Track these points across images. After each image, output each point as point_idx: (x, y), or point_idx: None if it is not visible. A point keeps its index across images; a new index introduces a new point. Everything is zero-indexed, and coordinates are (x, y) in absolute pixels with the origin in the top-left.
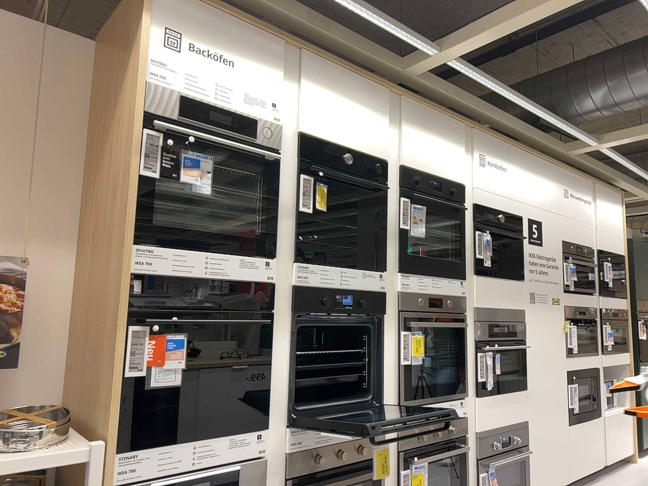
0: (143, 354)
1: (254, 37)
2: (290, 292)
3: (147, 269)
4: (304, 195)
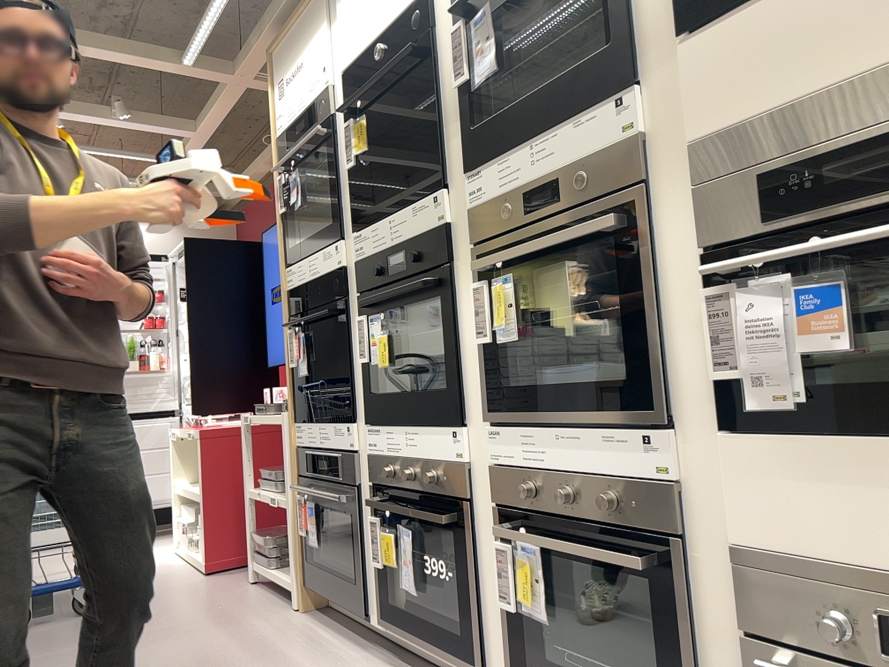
0: (289, 355)
1: (304, 12)
2: (355, 272)
3: (286, 287)
4: (345, 148)
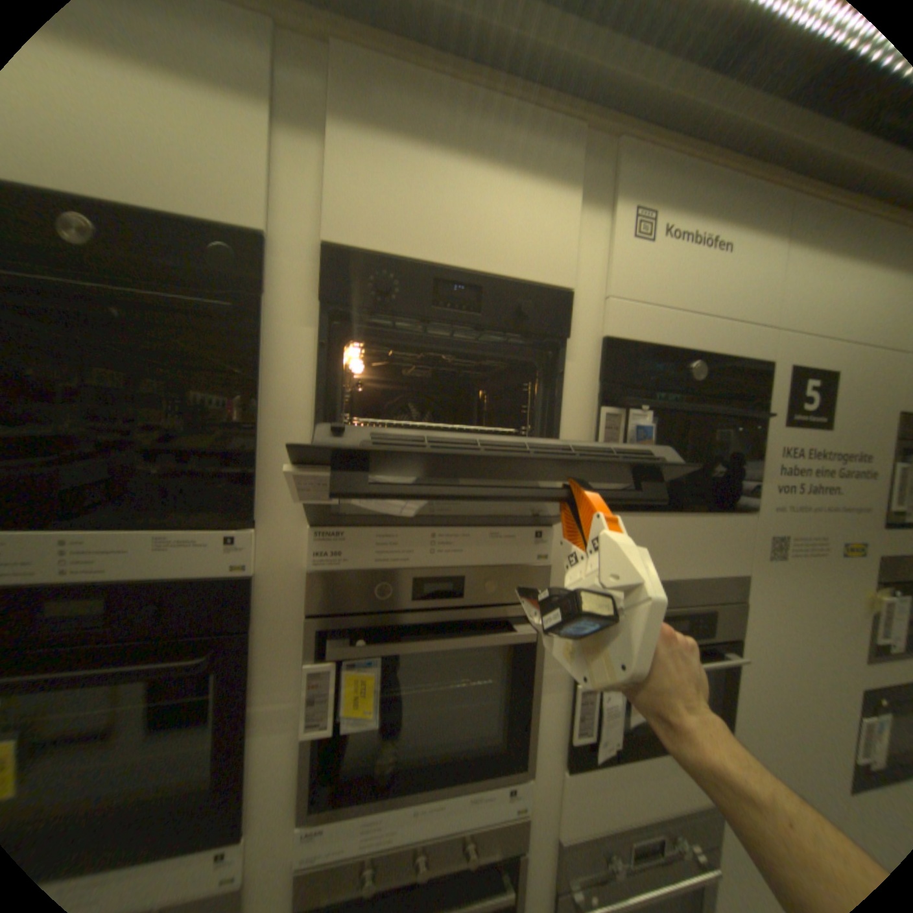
0: None
1: None
2: None
3: None
4: None
